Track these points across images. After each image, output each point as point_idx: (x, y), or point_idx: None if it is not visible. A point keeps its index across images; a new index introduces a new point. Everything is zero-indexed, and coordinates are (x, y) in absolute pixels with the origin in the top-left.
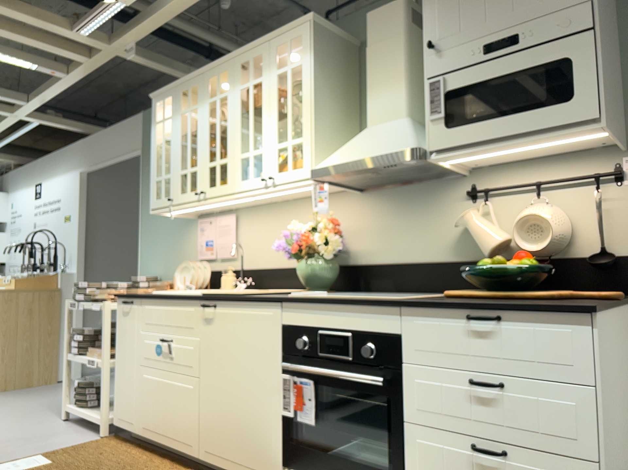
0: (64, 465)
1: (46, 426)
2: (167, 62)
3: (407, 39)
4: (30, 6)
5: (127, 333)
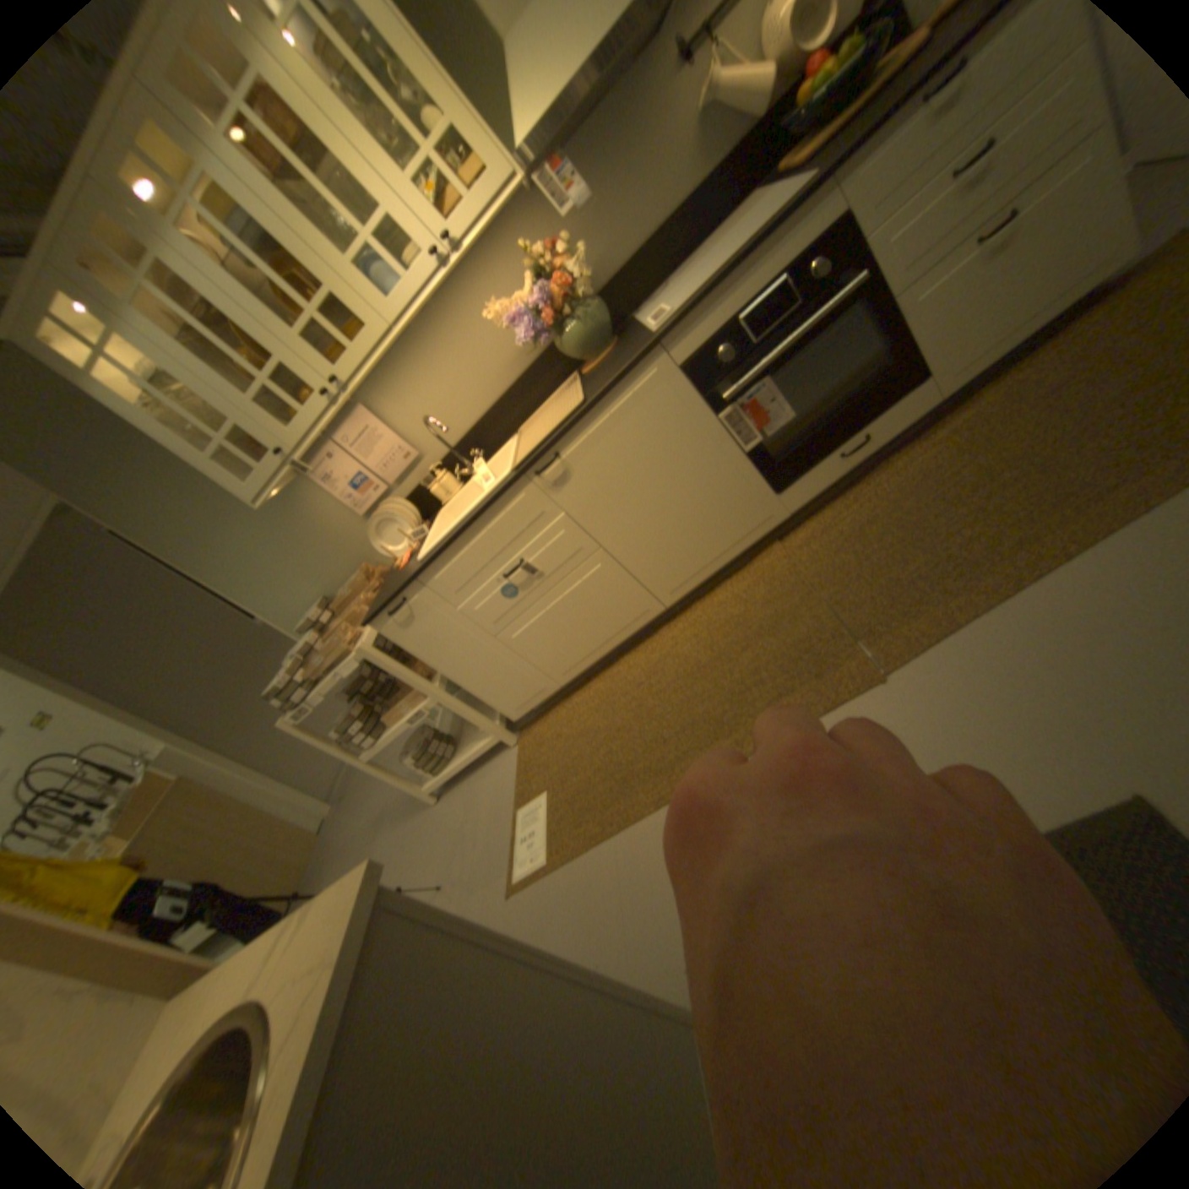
0: (561, 772)
1: (439, 818)
2: None
3: None
4: None
5: (440, 631)
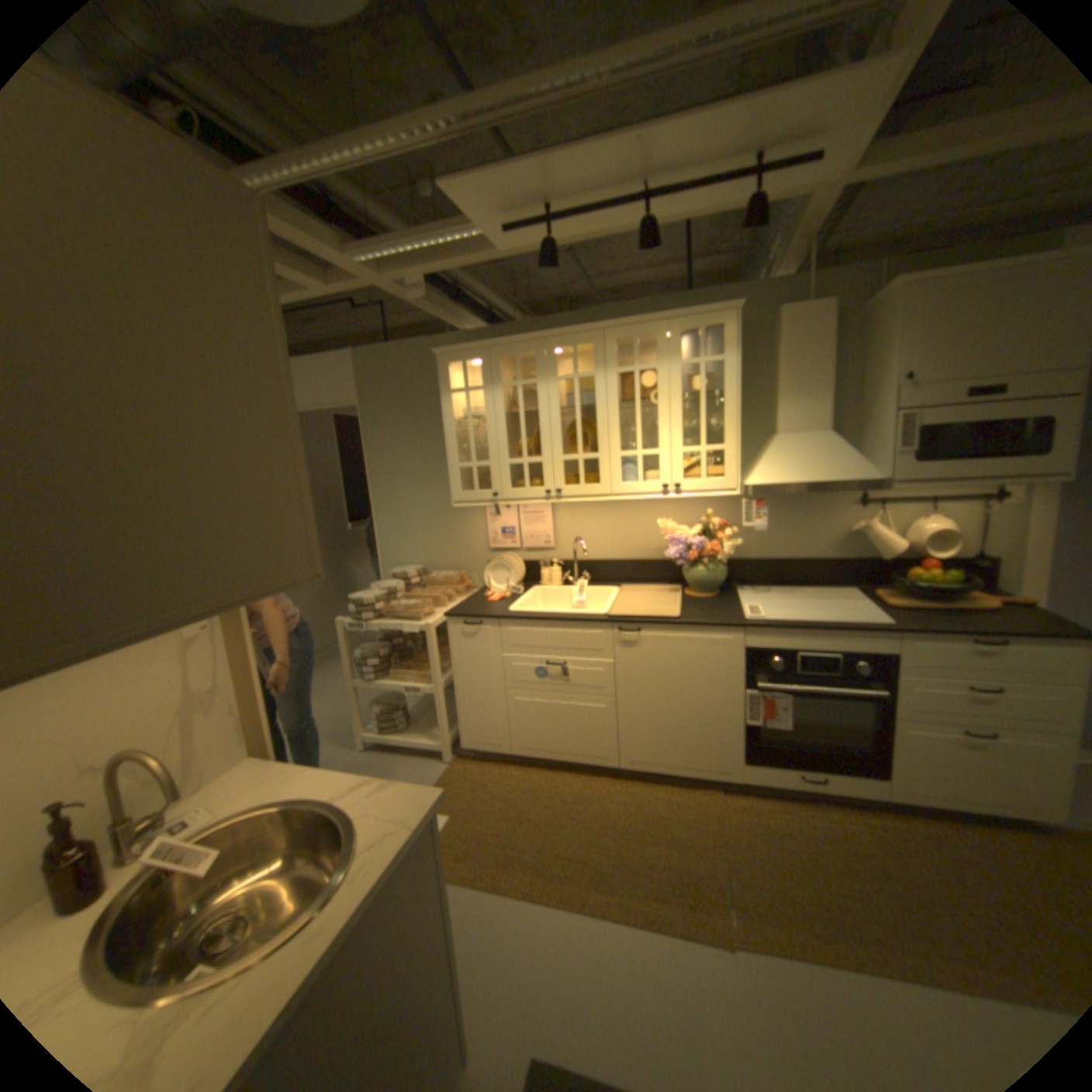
0: (467, 814)
1: (354, 766)
2: (427, 295)
3: (837, 346)
4: (295, 210)
5: (479, 657)
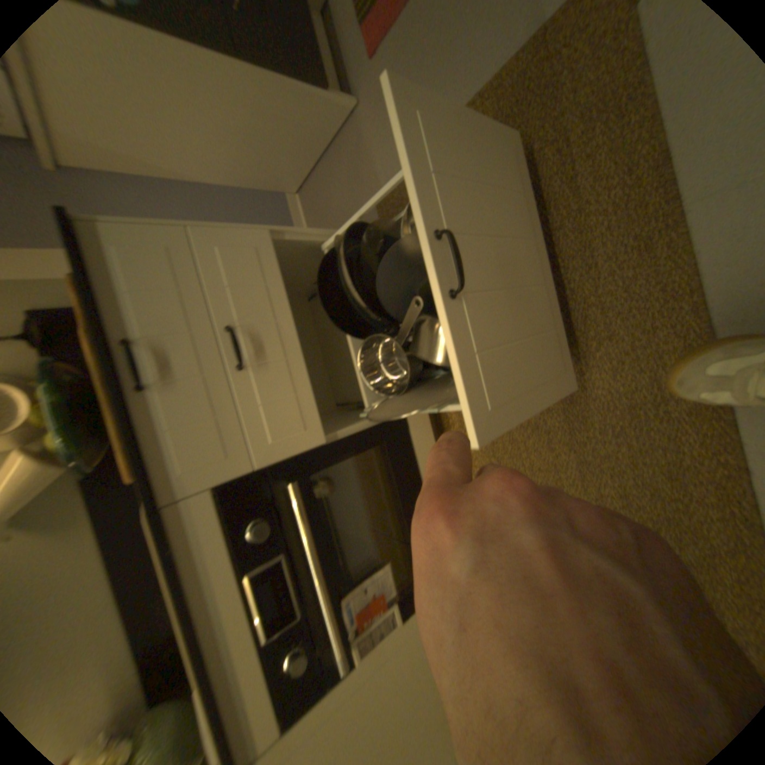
0: None
1: None
2: None
3: None
4: None
5: None
